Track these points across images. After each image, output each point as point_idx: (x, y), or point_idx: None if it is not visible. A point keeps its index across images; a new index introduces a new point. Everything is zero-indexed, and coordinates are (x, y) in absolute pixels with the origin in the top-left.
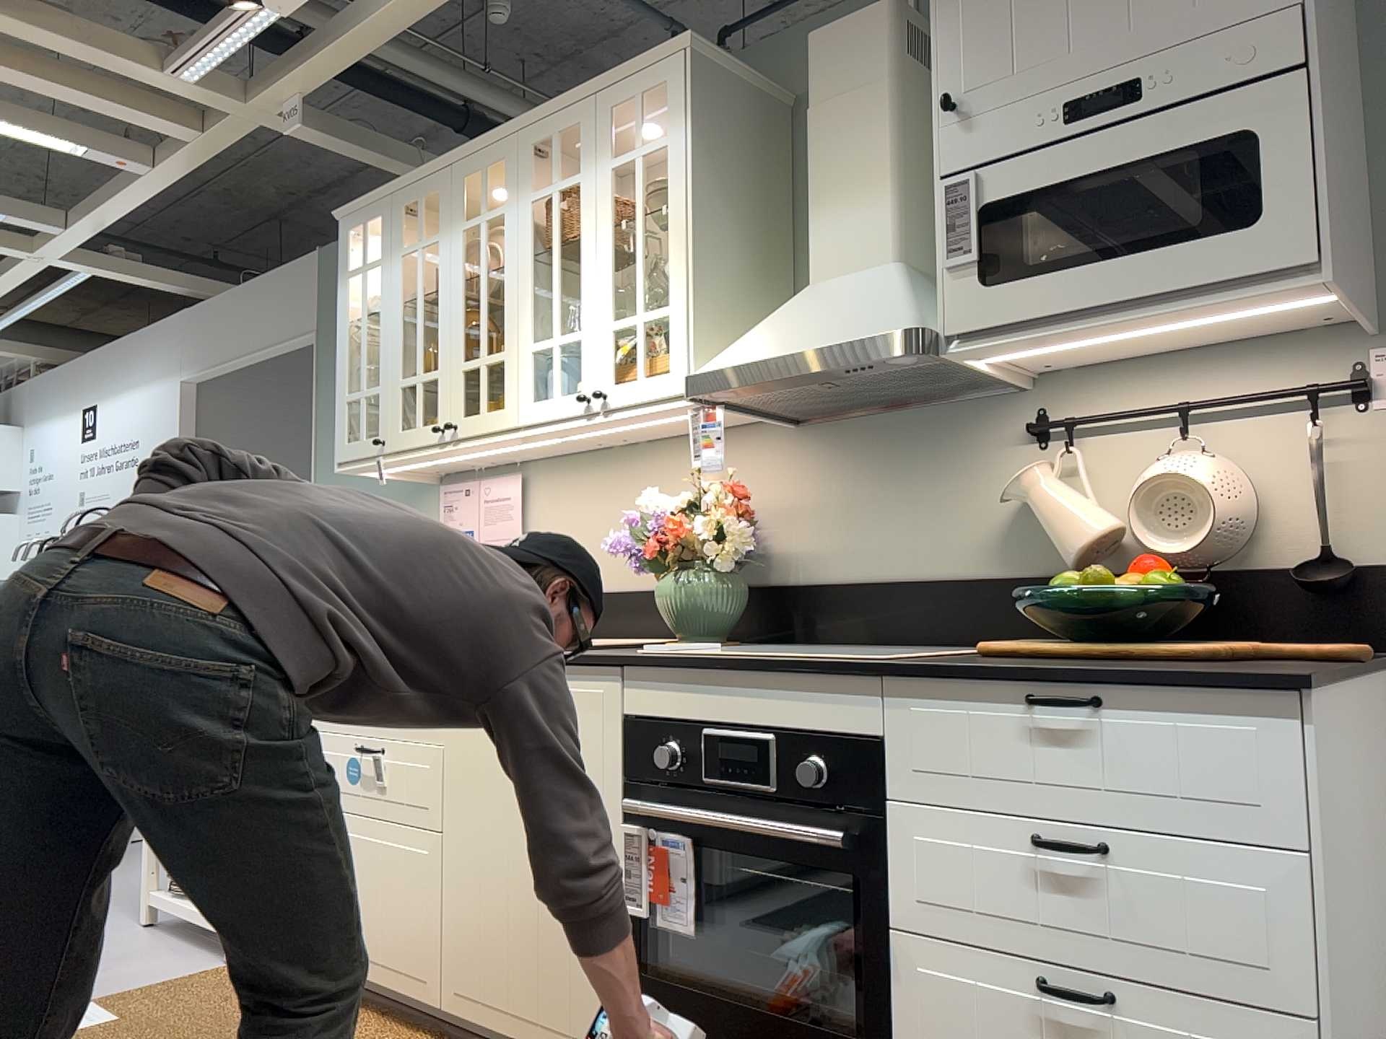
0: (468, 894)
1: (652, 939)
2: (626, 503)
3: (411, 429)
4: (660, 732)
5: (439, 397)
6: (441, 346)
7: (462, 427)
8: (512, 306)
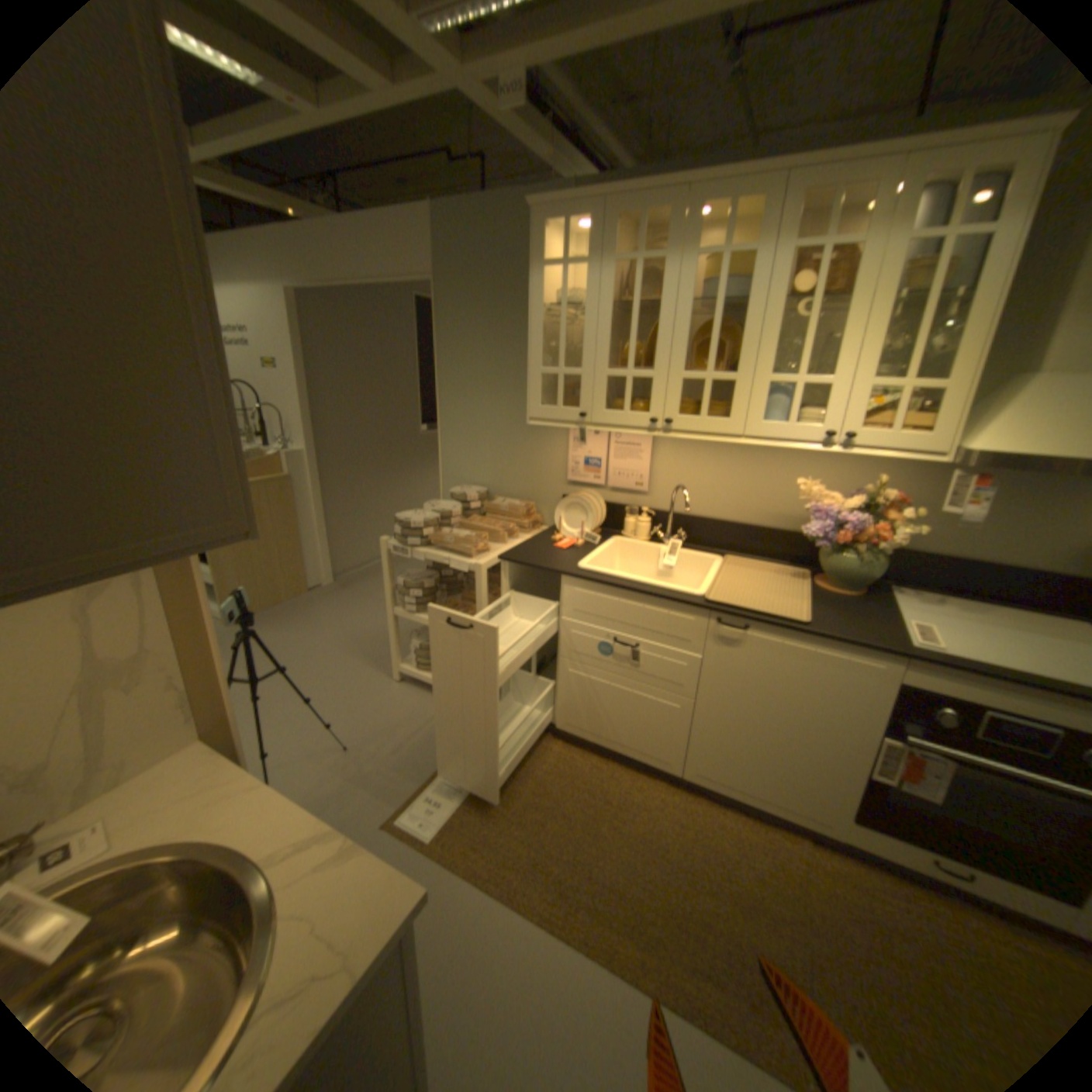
0: (718, 736)
1: (890, 792)
2: (750, 468)
3: (619, 413)
4: (942, 703)
5: (651, 394)
6: (659, 353)
7: (679, 424)
8: (753, 338)
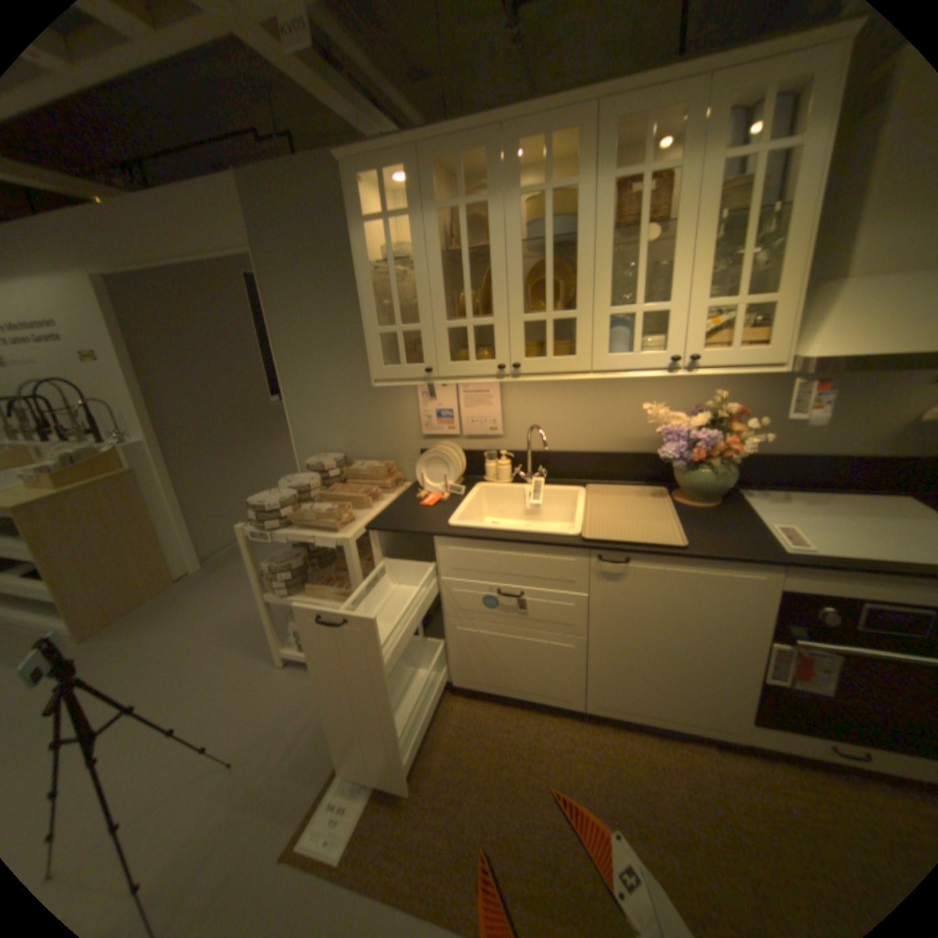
0: (615, 667)
1: (783, 692)
2: (596, 399)
3: (465, 363)
4: (822, 602)
5: (495, 340)
6: (497, 298)
7: (527, 367)
8: (588, 273)
